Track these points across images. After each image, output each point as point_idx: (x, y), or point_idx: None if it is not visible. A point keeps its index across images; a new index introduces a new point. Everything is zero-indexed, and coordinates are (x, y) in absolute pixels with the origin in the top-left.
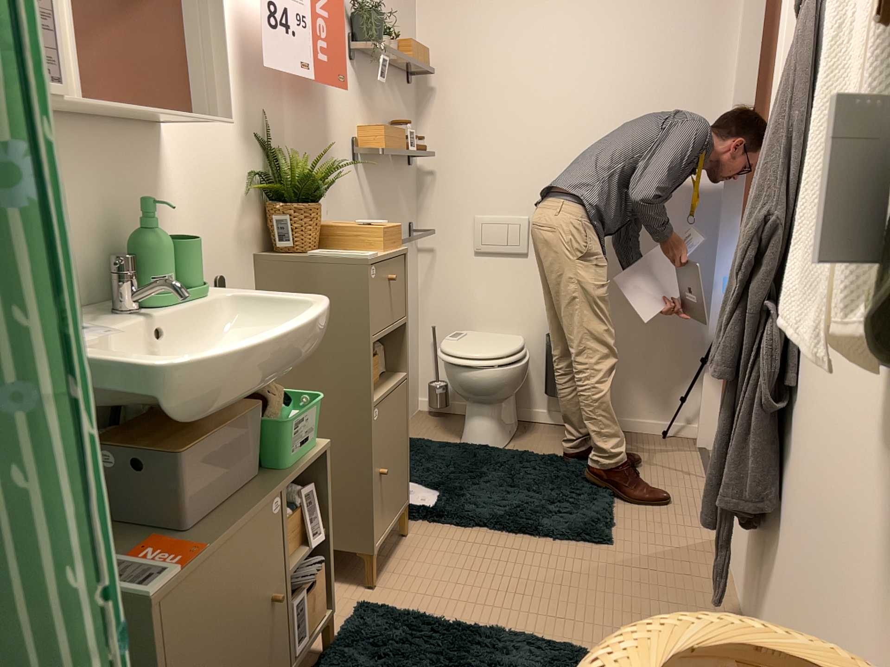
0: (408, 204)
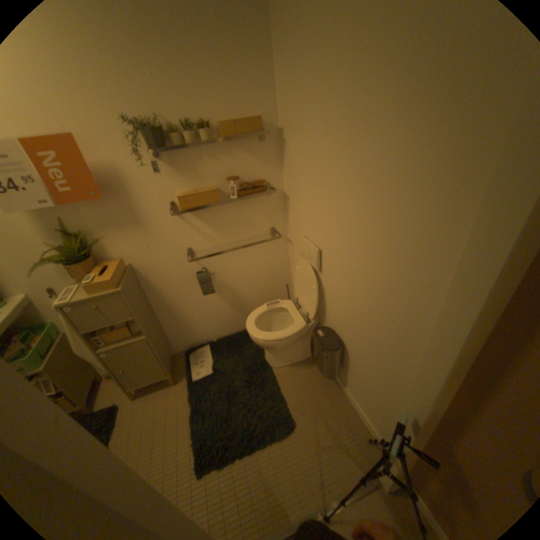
0: (264, 215)
